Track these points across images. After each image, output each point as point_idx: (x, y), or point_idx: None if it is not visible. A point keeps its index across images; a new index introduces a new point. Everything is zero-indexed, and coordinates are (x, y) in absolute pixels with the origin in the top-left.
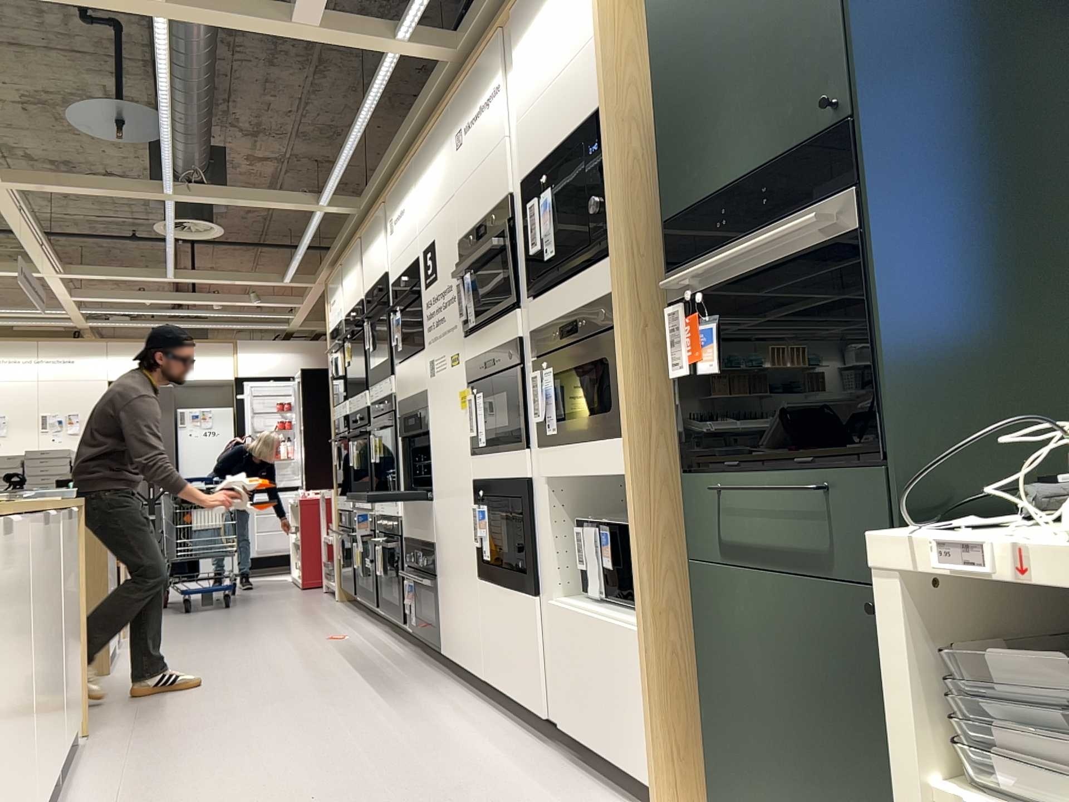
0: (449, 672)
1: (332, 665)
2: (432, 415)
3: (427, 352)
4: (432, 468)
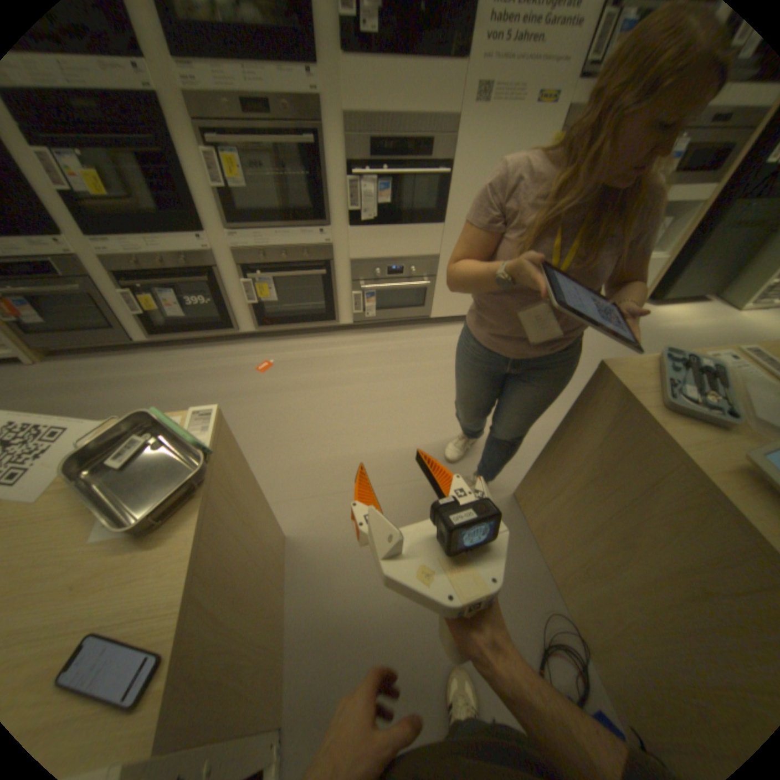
0: (424, 325)
1: (368, 371)
2: (467, 145)
3: (475, 68)
4: (449, 196)
